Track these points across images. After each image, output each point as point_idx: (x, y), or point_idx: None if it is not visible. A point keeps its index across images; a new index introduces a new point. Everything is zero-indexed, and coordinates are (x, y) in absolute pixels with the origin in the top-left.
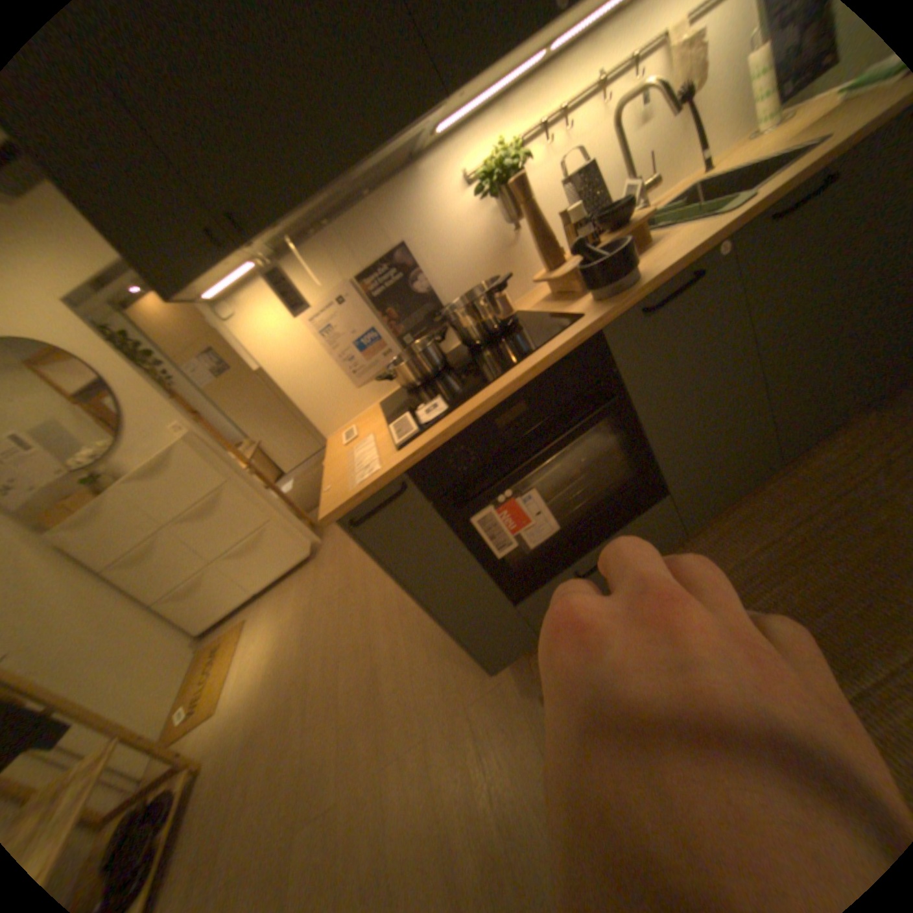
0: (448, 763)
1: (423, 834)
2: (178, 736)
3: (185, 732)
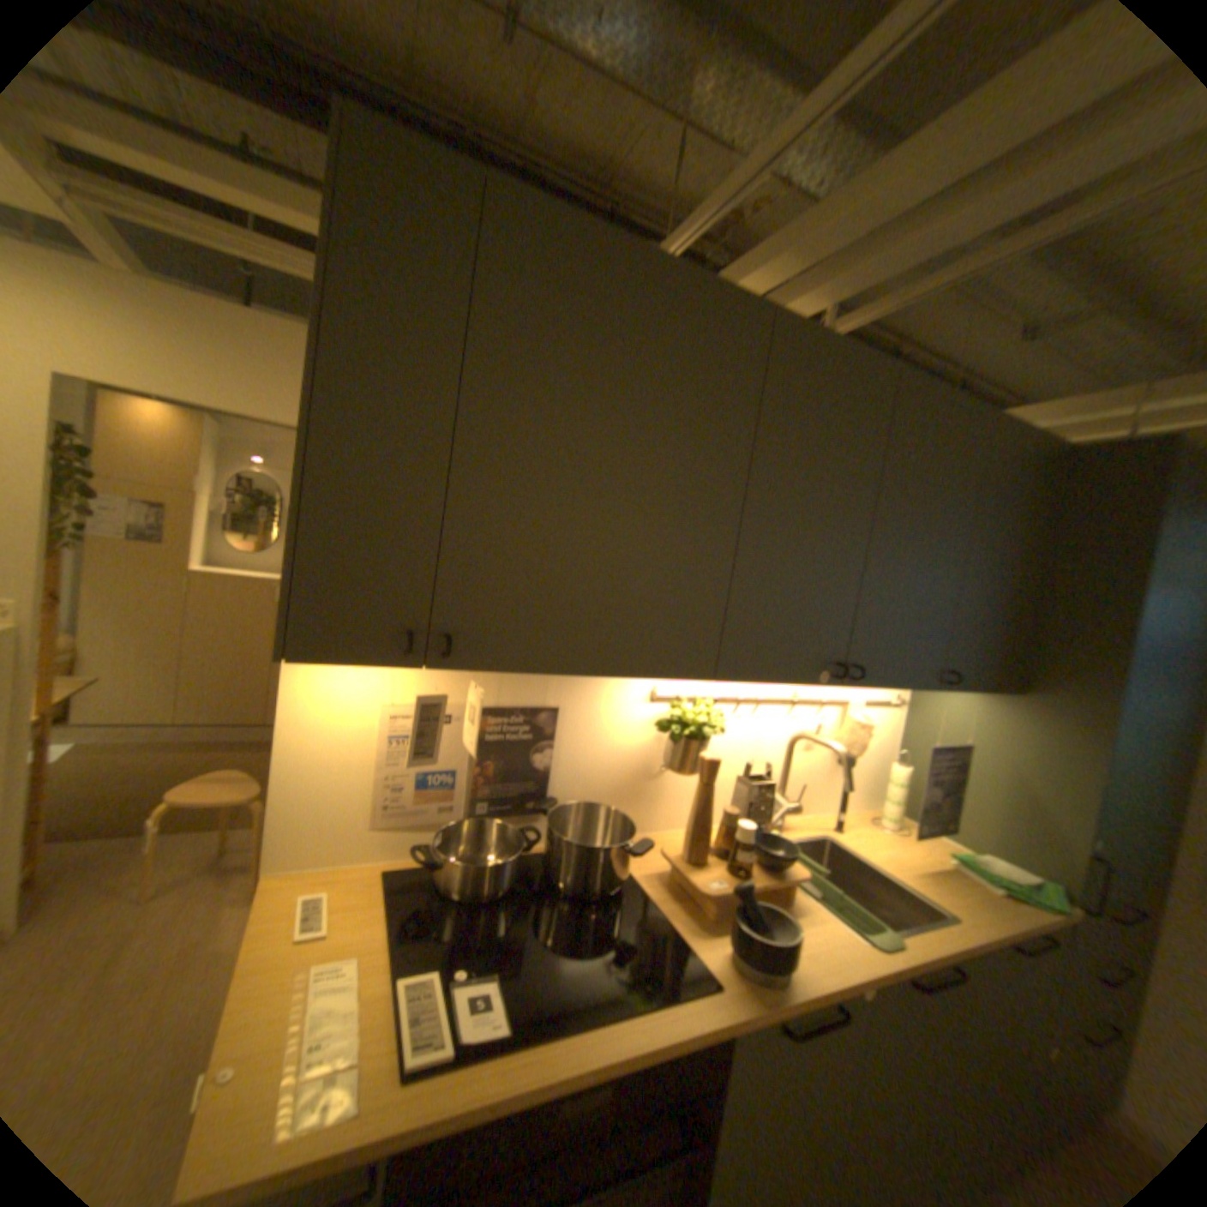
0: None
1: None
2: None
3: None
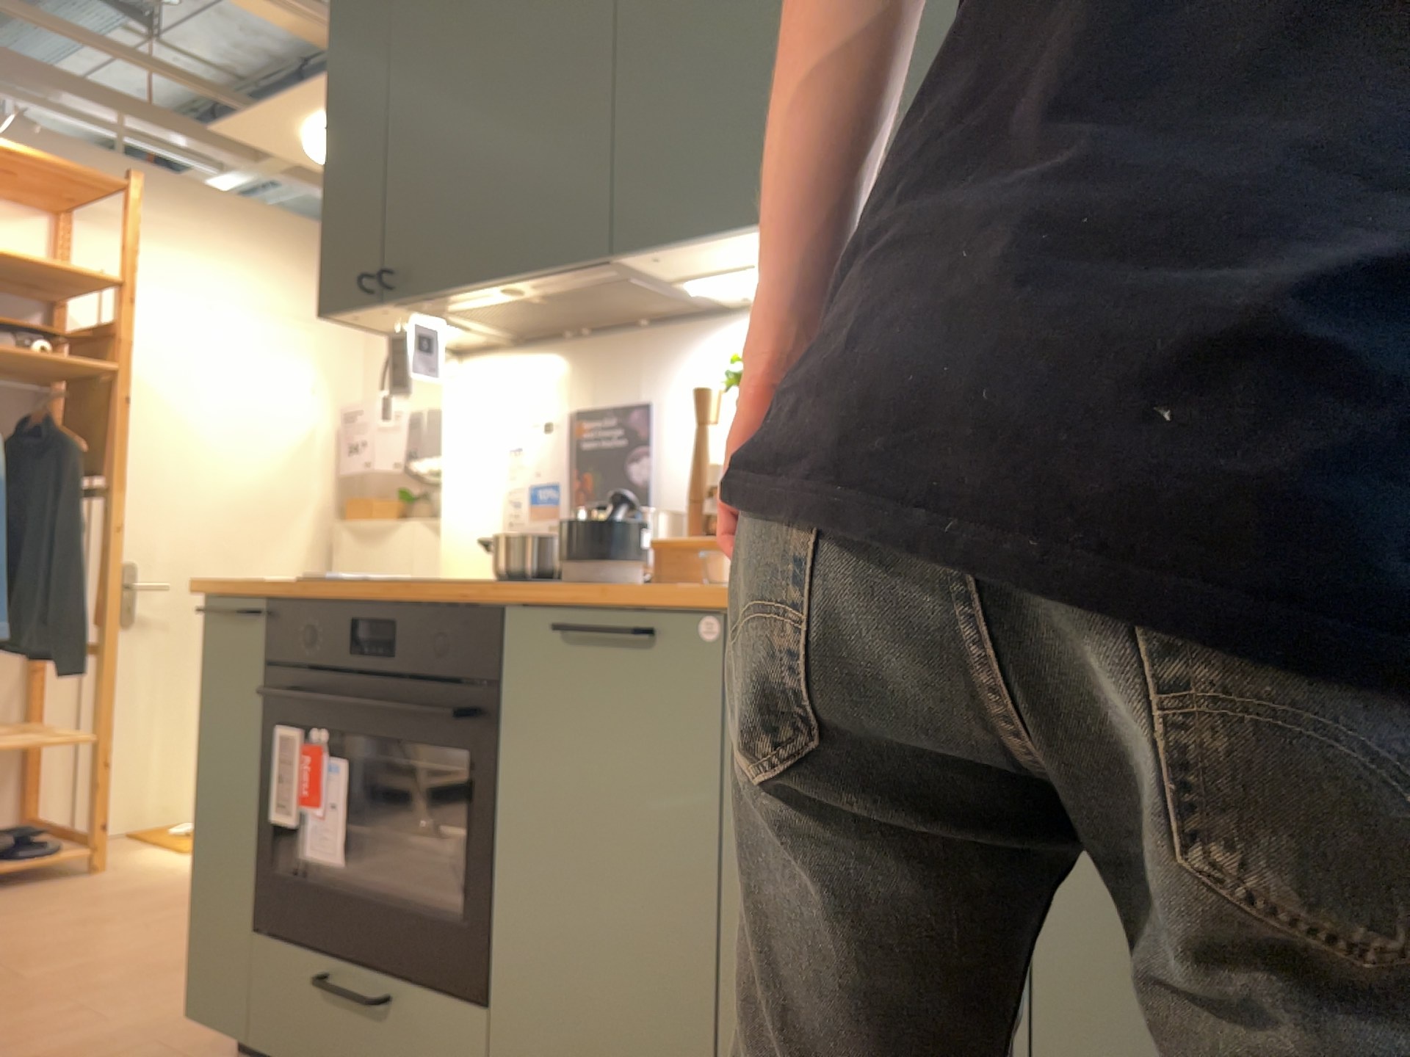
0: (57, 1052)
1: None
2: (149, 842)
3: (154, 845)
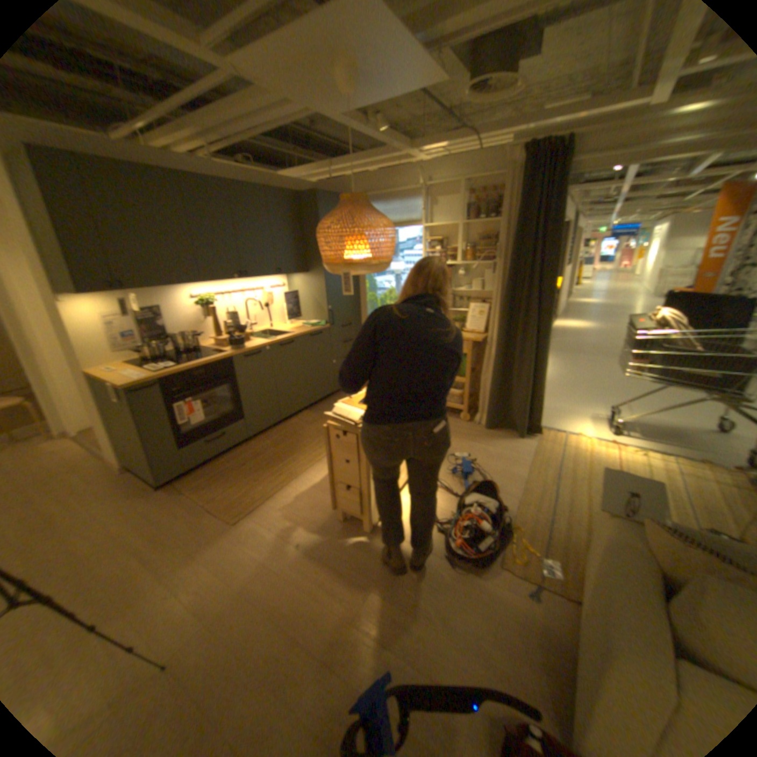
0: (122, 528)
1: (107, 550)
2: None
3: None
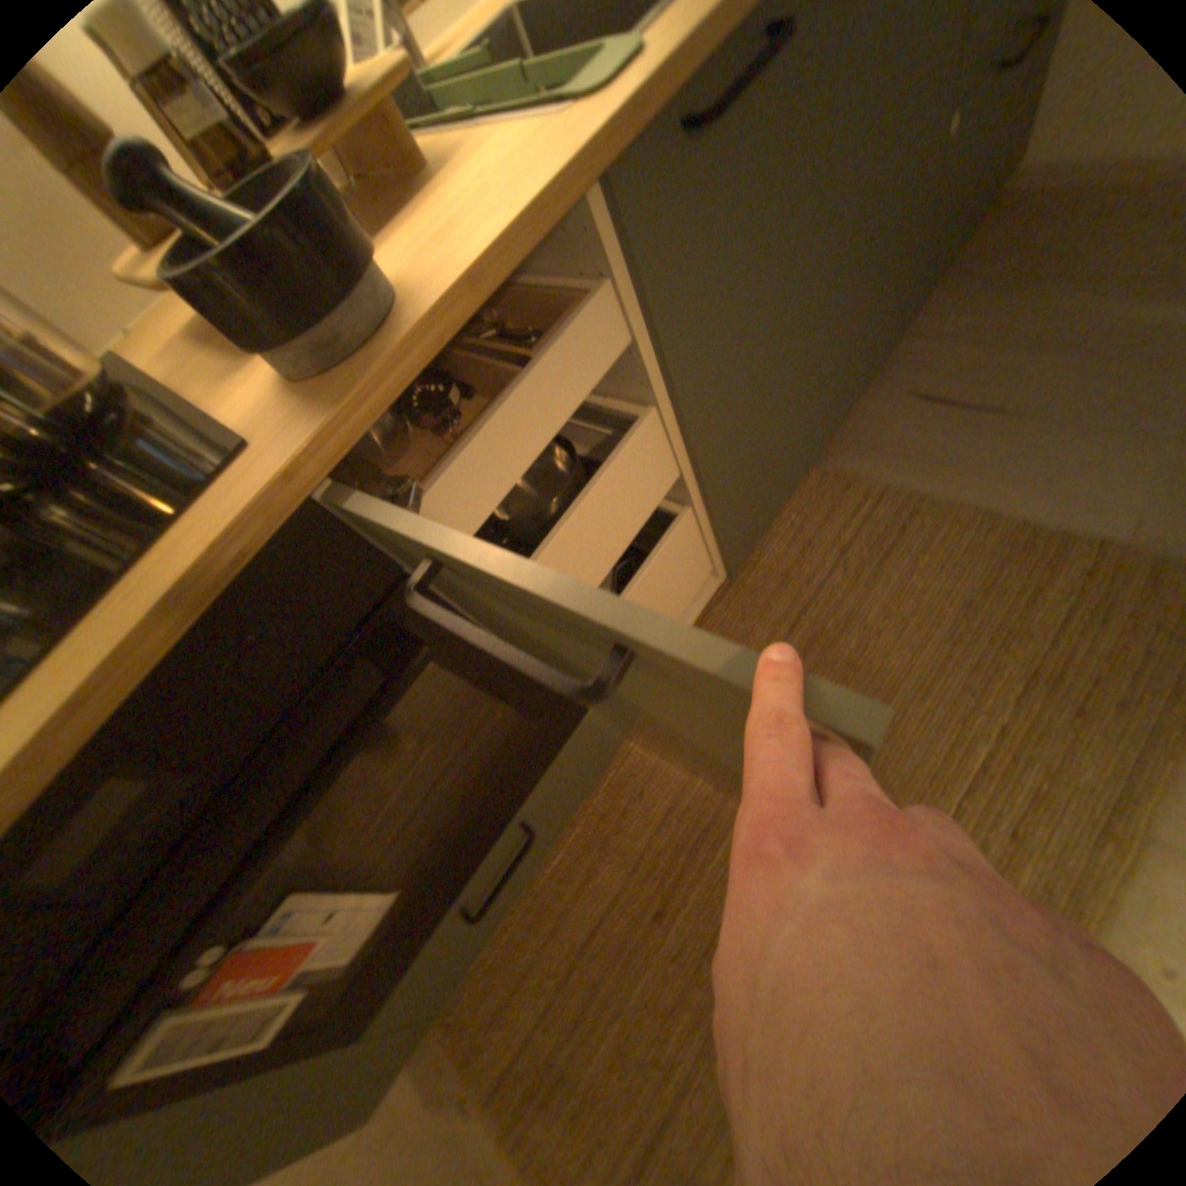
0: None
1: None
2: None
3: None
